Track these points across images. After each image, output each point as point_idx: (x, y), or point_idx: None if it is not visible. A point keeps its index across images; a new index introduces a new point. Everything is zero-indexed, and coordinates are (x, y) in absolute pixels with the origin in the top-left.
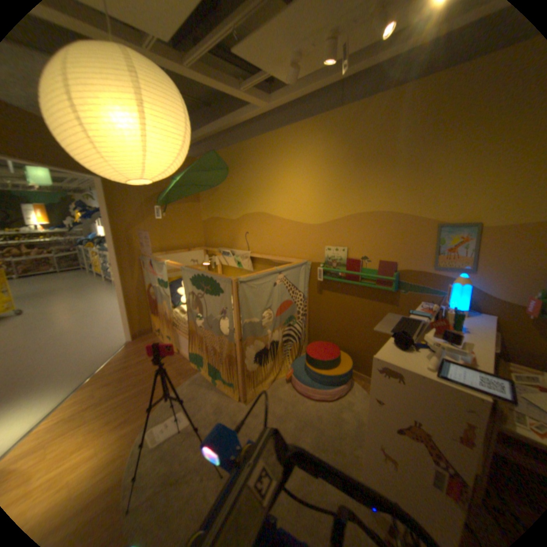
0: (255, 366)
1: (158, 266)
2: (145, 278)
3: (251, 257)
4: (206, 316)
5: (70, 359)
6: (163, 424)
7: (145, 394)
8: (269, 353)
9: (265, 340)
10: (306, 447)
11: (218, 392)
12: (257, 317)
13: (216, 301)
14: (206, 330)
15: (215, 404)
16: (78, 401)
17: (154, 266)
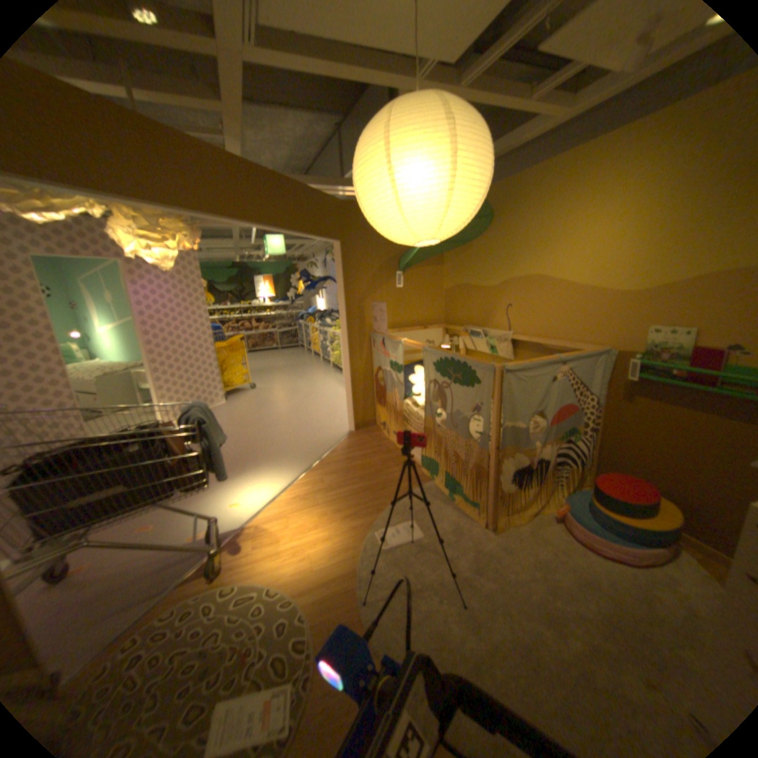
0: (513, 487)
1: (392, 344)
2: (374, 358)
3: (513, 339)
4: (450, 411)
5: (298, 439)
6: (394, 528)
7: (373, 491)
8: (536, 474)
9: (532, 455)
10: (588, 614)
11: (457, 510)
12: (524, 421)
13: (468, 392)
14: (448, 429)
15: (455, 523)
16: (310, 482)
17: (387, 345)
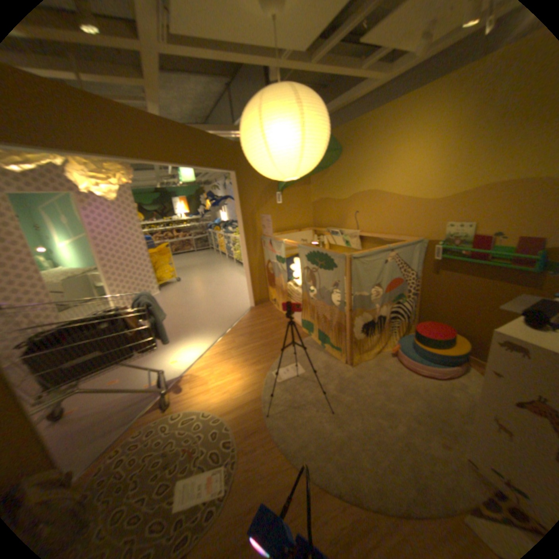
0: (362, 335)
1: (277, 244)
2: (265, 255)
3: (360, 236)
4: (319, 288)
5: (215, 314)
6: (285, 368)
7: (269, 346)
8: (377, 326)
9: (373, 313)
10: (411, 410)
11: (327, 354)
12: (367, 291)
13: (329, 274)
14: (318, 300)
15: (325, 362)
16: (226, 343)
17: (273, 245)
